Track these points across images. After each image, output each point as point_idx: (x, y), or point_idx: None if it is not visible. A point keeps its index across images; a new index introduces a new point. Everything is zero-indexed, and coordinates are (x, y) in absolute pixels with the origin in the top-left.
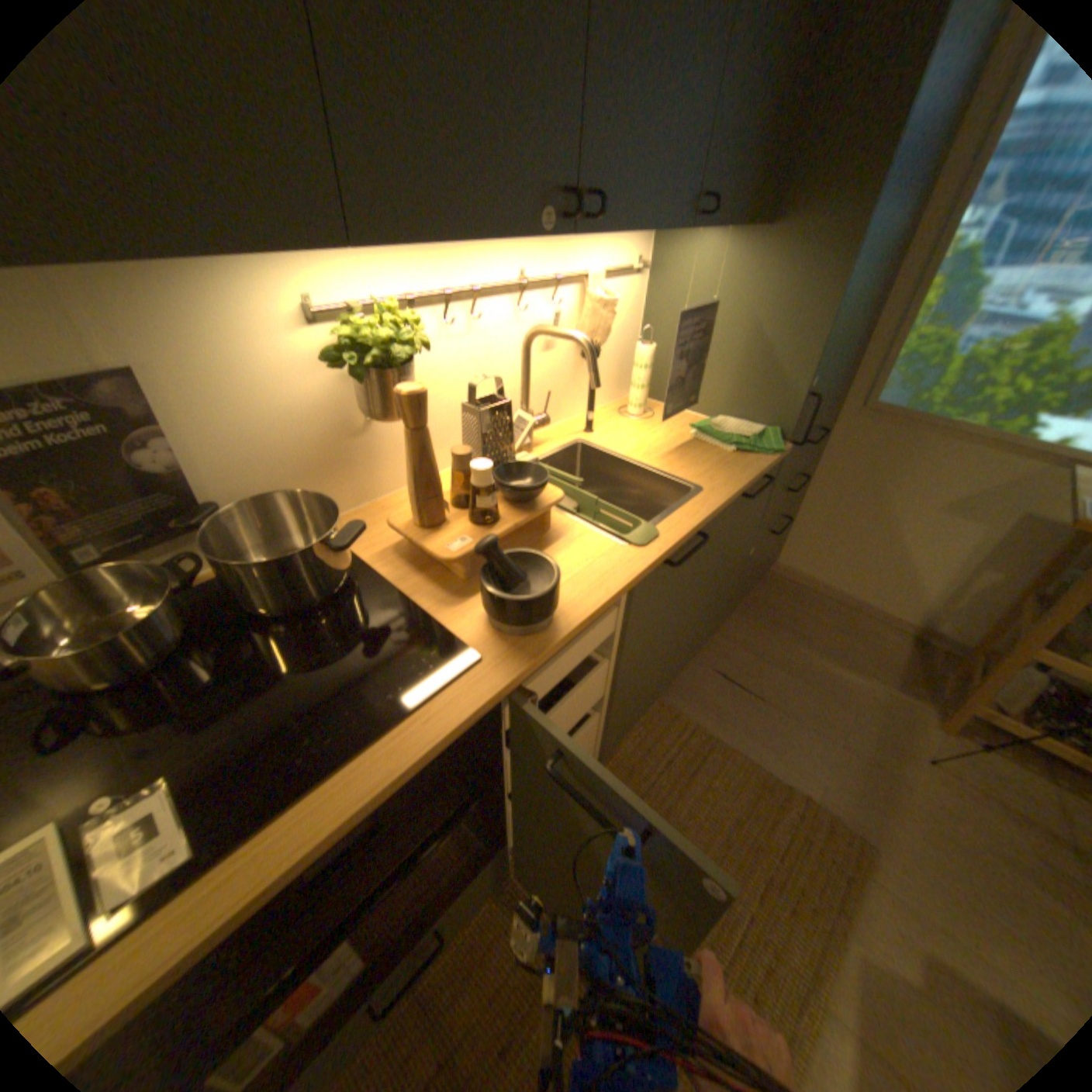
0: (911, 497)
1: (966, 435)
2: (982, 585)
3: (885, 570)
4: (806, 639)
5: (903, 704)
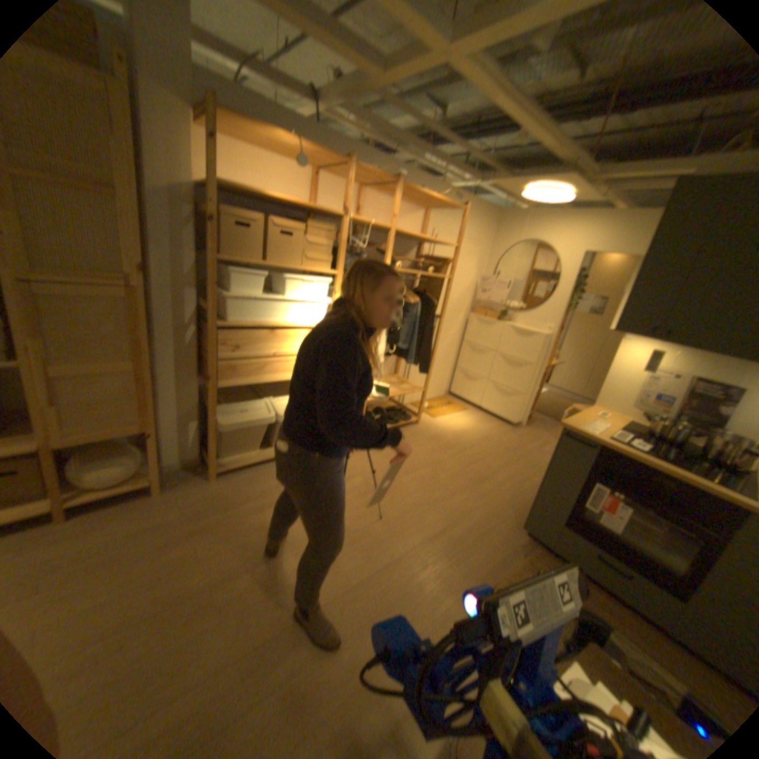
0: None
1: None
2: None
3: None
4: None
5: None
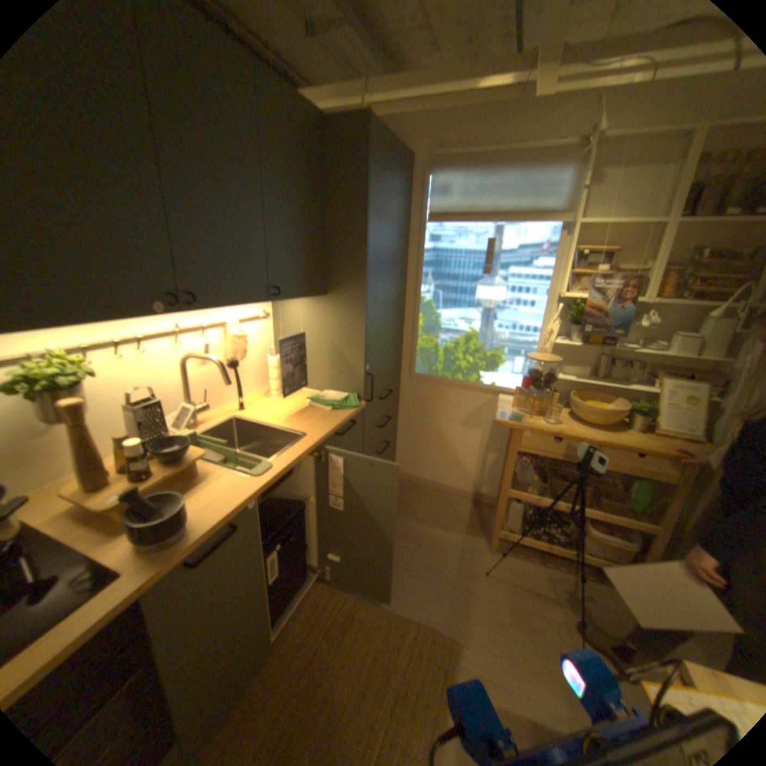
0: (445, 421)
1: (456, 385)
2: (490, 462)
3: (447, 463)
4: (414, 516)
5: (469, 543)
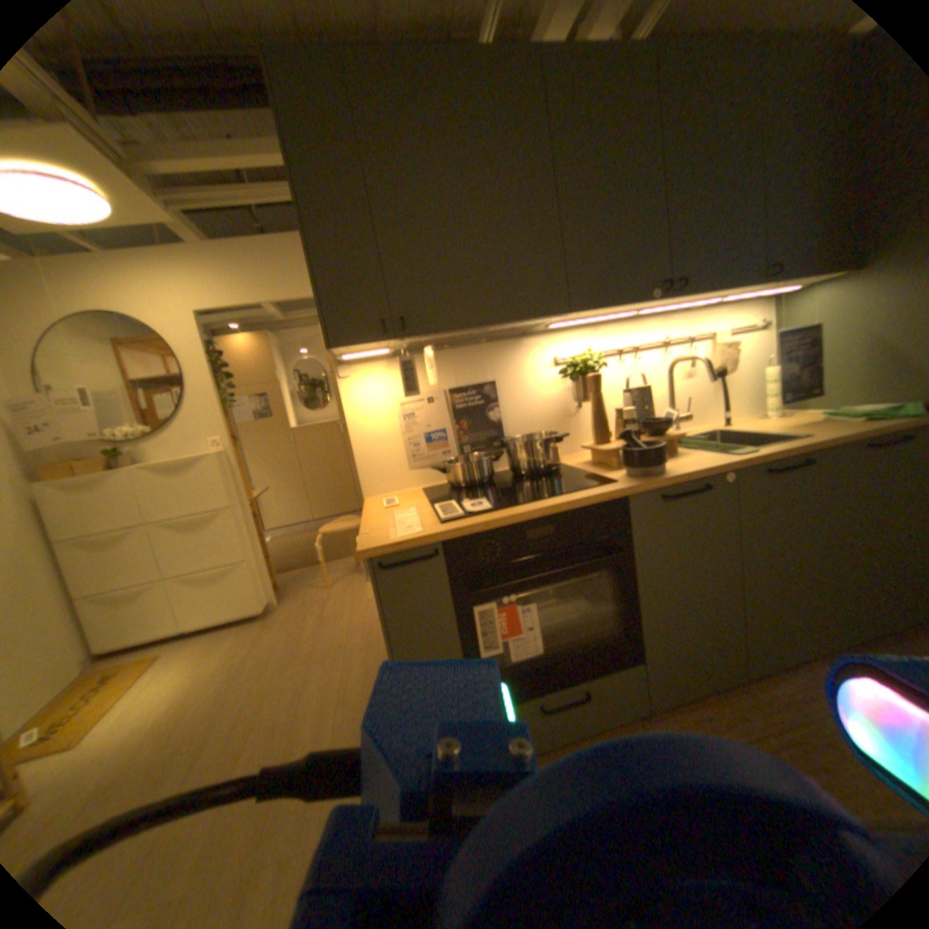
0: None
1: None
2: None
3: None
4: None
5: None
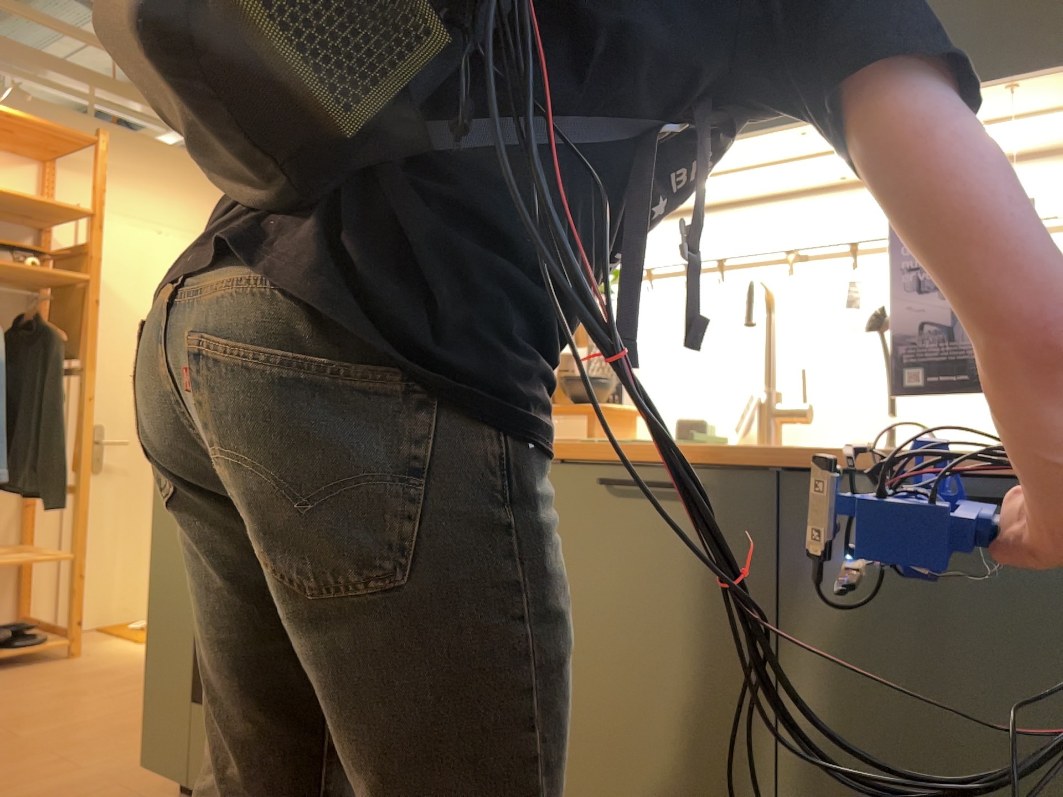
0: None
1: None
2: None
3: None
4: None
5: None
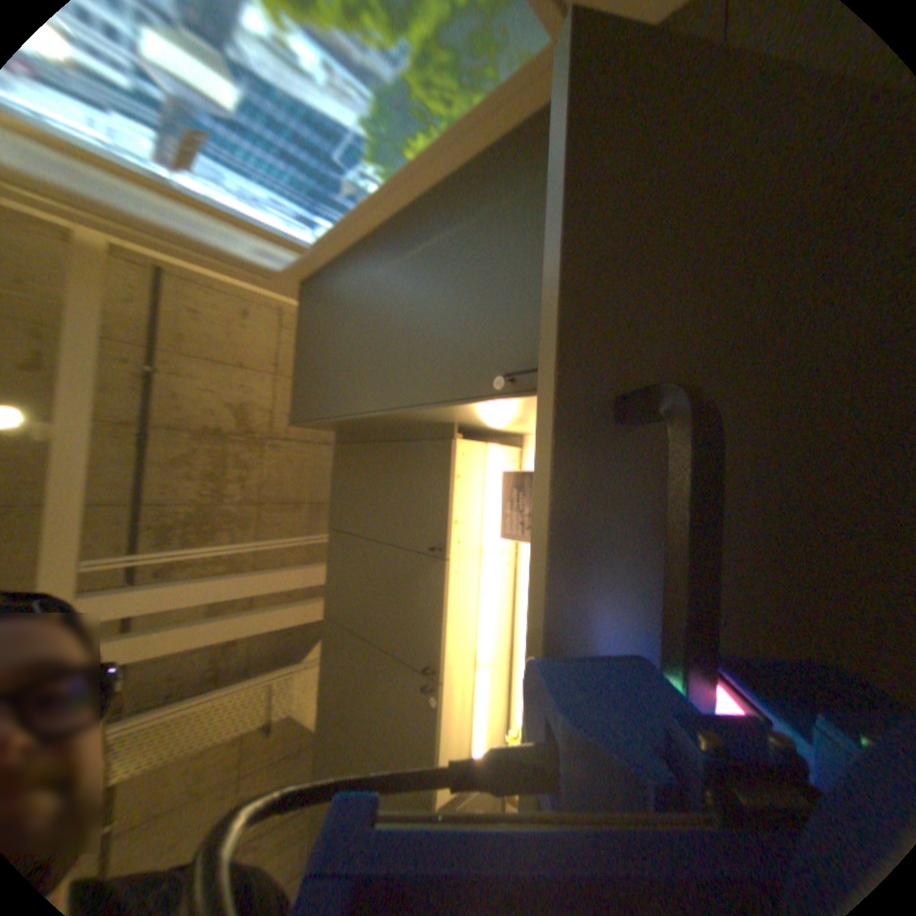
0: None
1: None
2: None
3: None
4: None
5: None
